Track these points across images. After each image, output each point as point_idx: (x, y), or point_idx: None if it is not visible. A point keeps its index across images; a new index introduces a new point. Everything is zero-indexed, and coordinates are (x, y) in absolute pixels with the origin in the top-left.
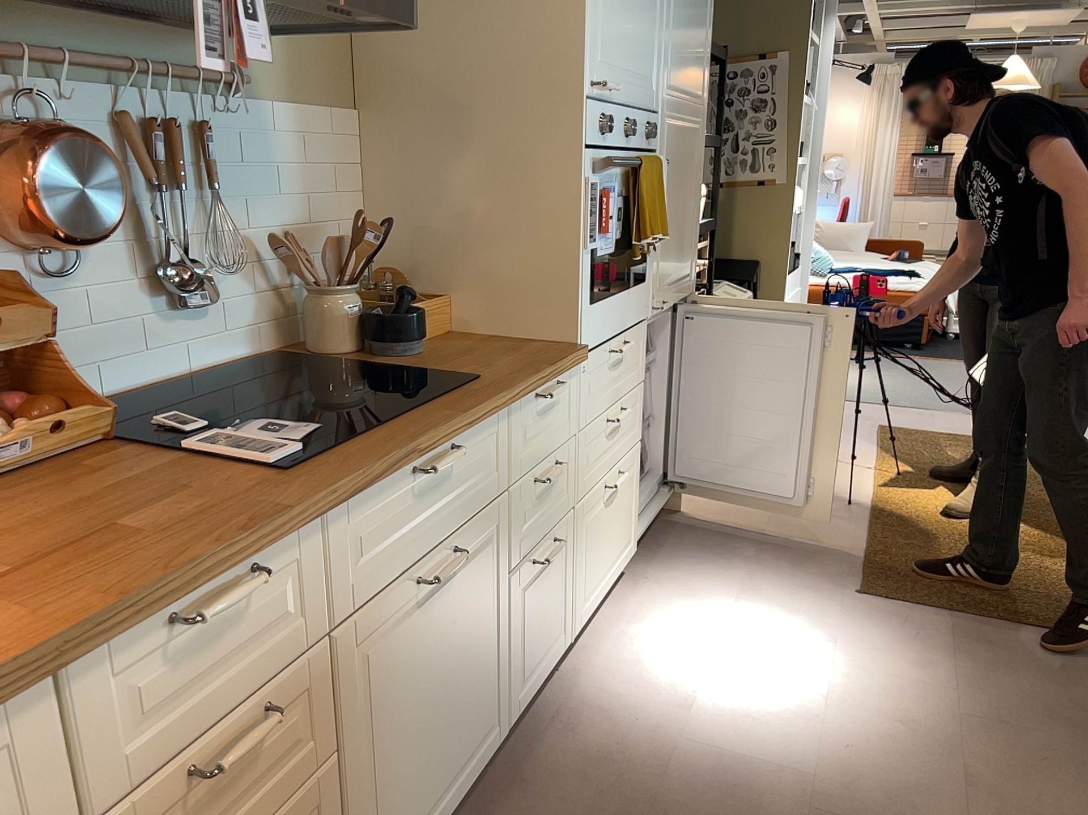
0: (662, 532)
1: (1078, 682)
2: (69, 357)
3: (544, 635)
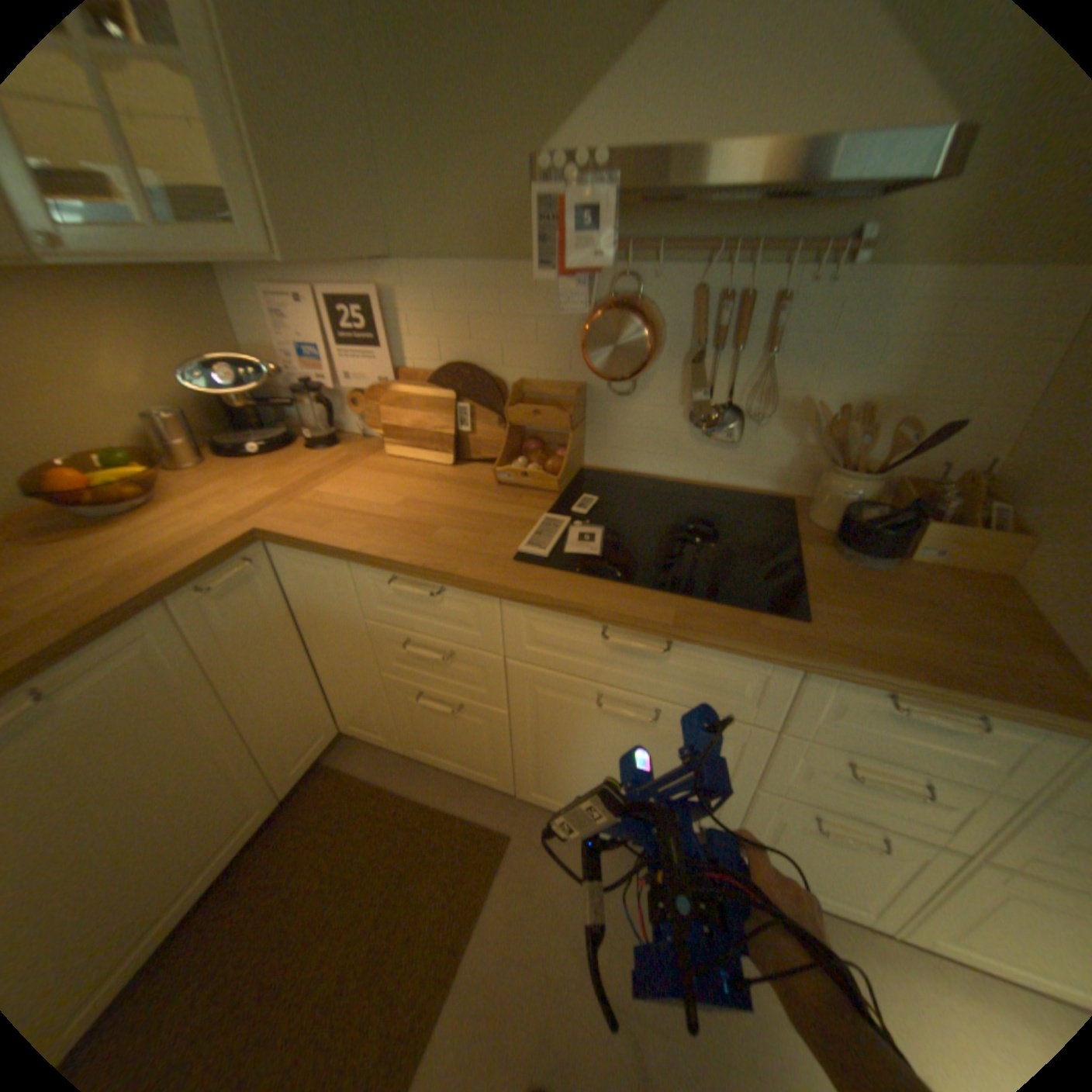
0: None
1: None
2: (615, 441)
3: (822, 882)
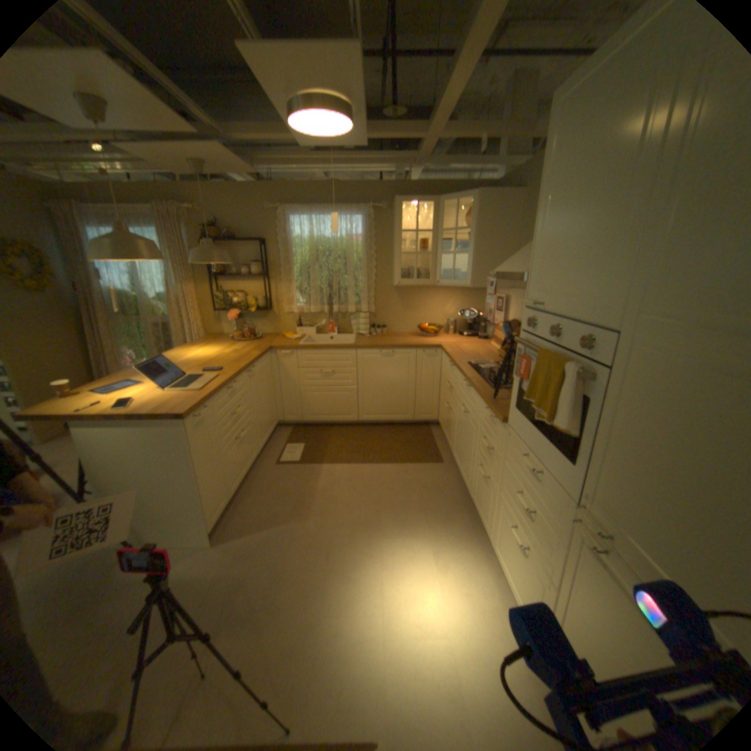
0: None
1: (239, 663)
2: None
3: (482, 506)
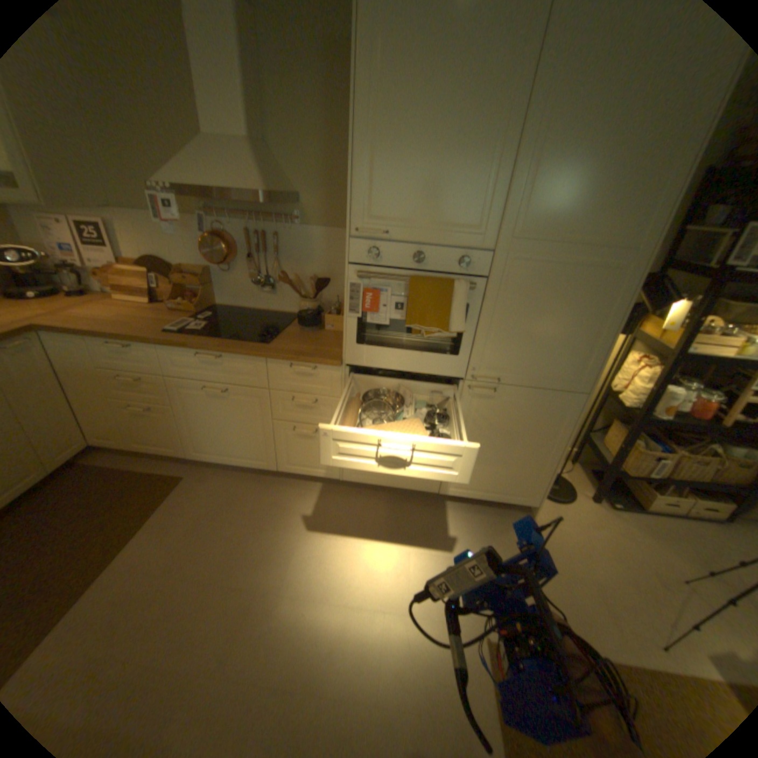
0: (496, 513)
1: None
2: (227, 293)
3: (308, 461)
